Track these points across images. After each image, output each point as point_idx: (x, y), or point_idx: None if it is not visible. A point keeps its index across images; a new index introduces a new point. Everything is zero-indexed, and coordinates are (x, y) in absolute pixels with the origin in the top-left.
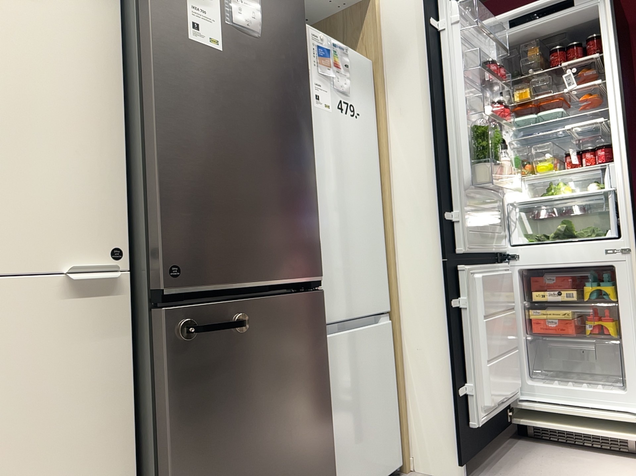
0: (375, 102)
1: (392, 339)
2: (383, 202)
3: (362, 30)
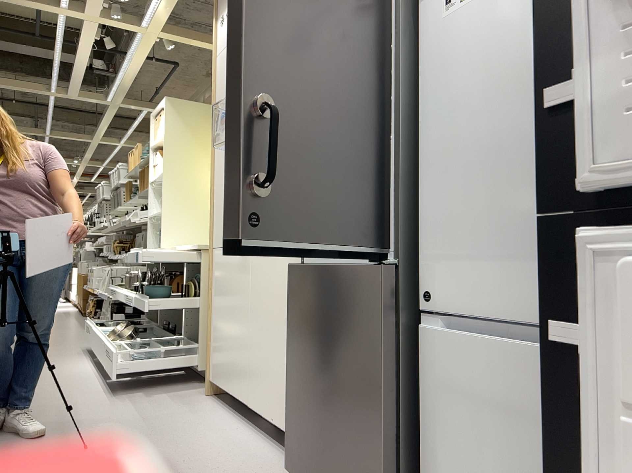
0: None
1: None
2: None
3: None
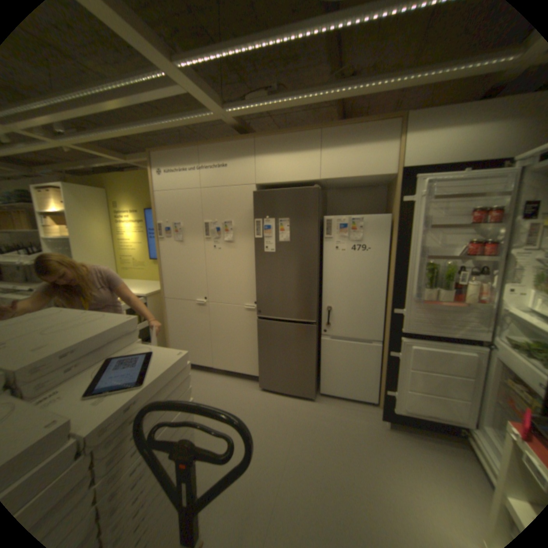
0: (392, 237)
1: (383, 353)
2: (388, 289)
3: (395, 193)
